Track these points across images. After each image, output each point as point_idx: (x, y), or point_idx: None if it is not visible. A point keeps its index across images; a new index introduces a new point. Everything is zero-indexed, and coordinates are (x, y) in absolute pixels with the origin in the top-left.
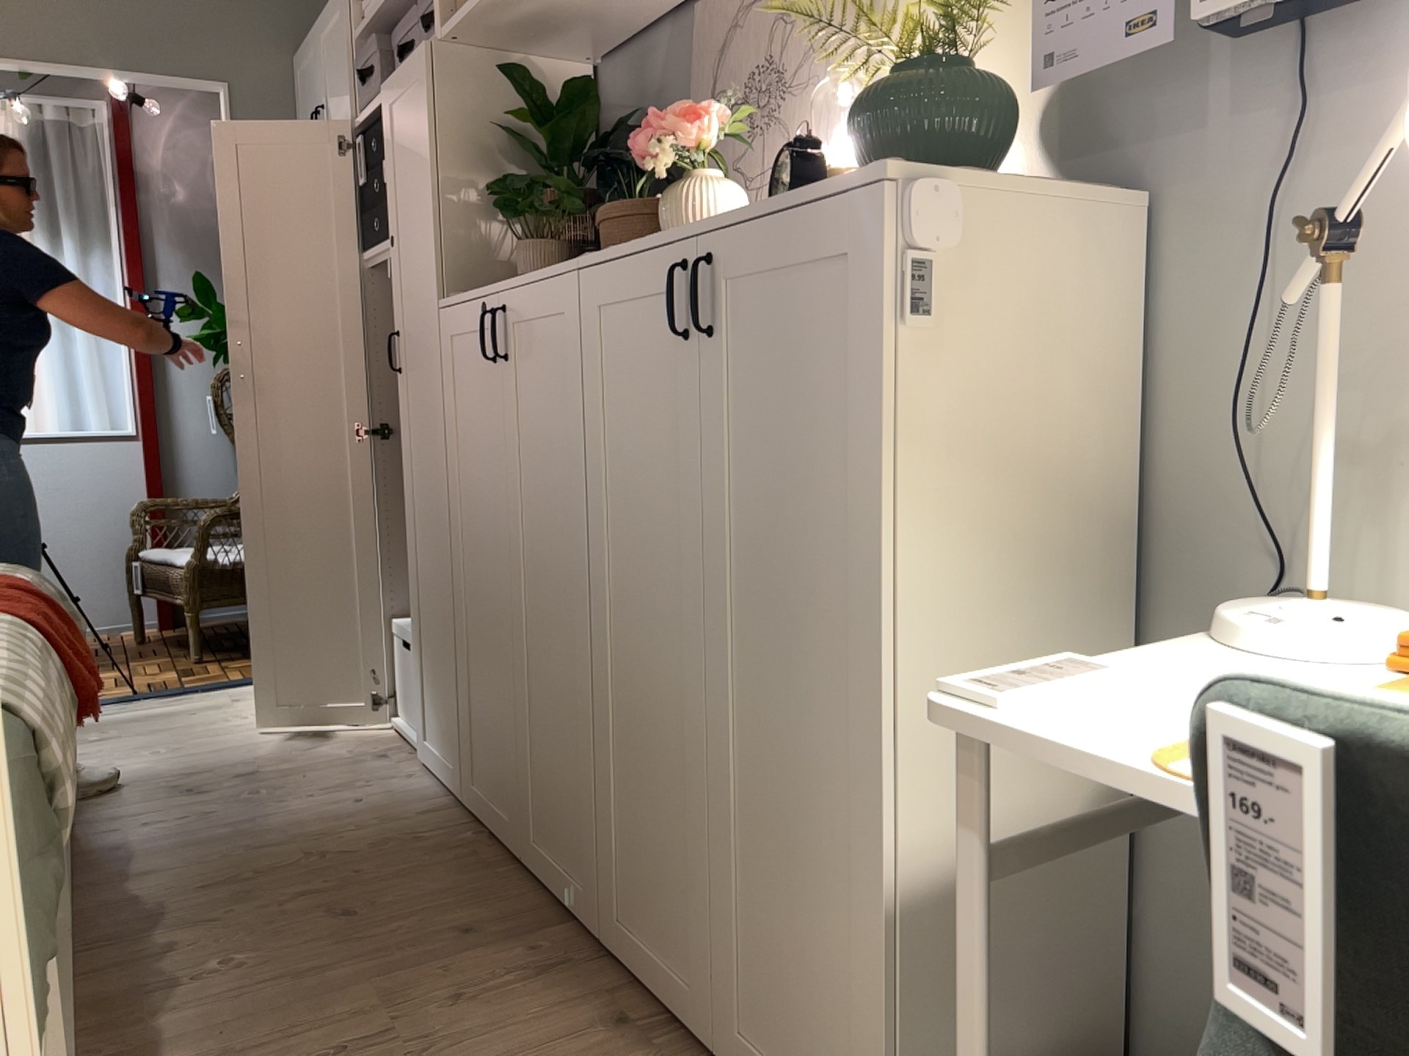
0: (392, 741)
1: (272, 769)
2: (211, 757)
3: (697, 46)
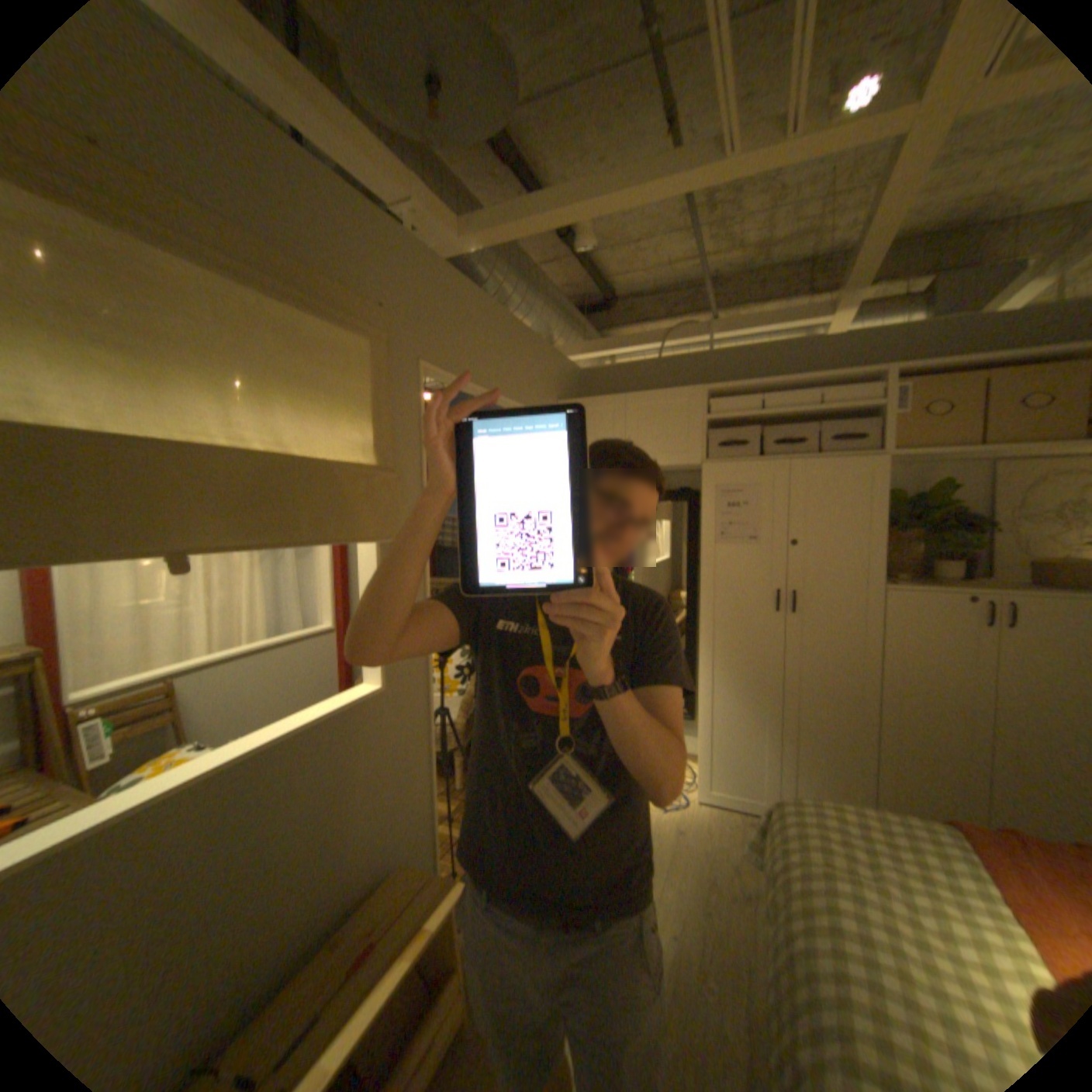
0: (730, 815)
1: (734, 861)
2: (682, 868)
3: (999, 482)
